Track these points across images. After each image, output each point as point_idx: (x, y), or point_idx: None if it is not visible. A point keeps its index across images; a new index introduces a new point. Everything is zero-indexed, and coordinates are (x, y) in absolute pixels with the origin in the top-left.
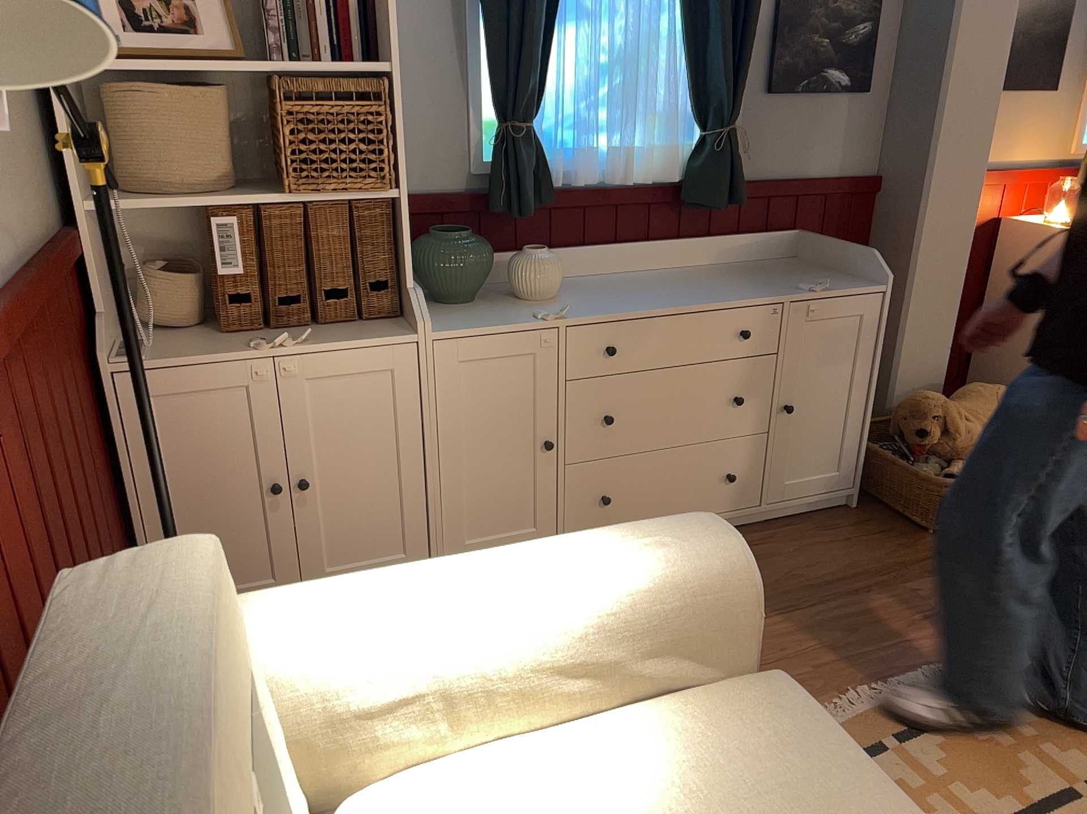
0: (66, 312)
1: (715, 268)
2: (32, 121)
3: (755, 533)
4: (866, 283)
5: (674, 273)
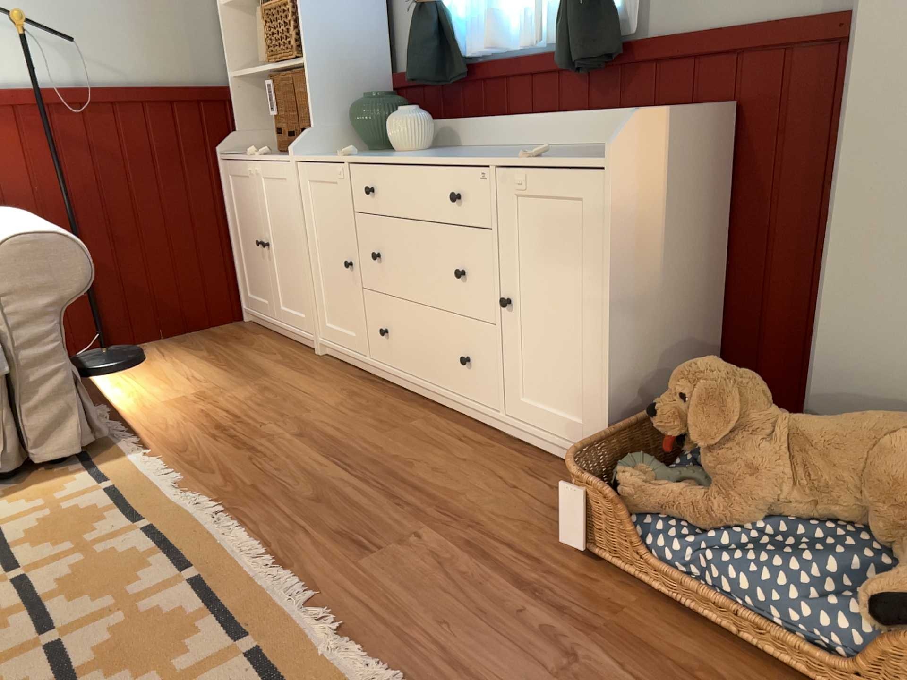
0: (191, 122)
1: (592, 146)
2: (208, 32)
3: (484, 437)
4: (606, 156)
5: (550, 147)
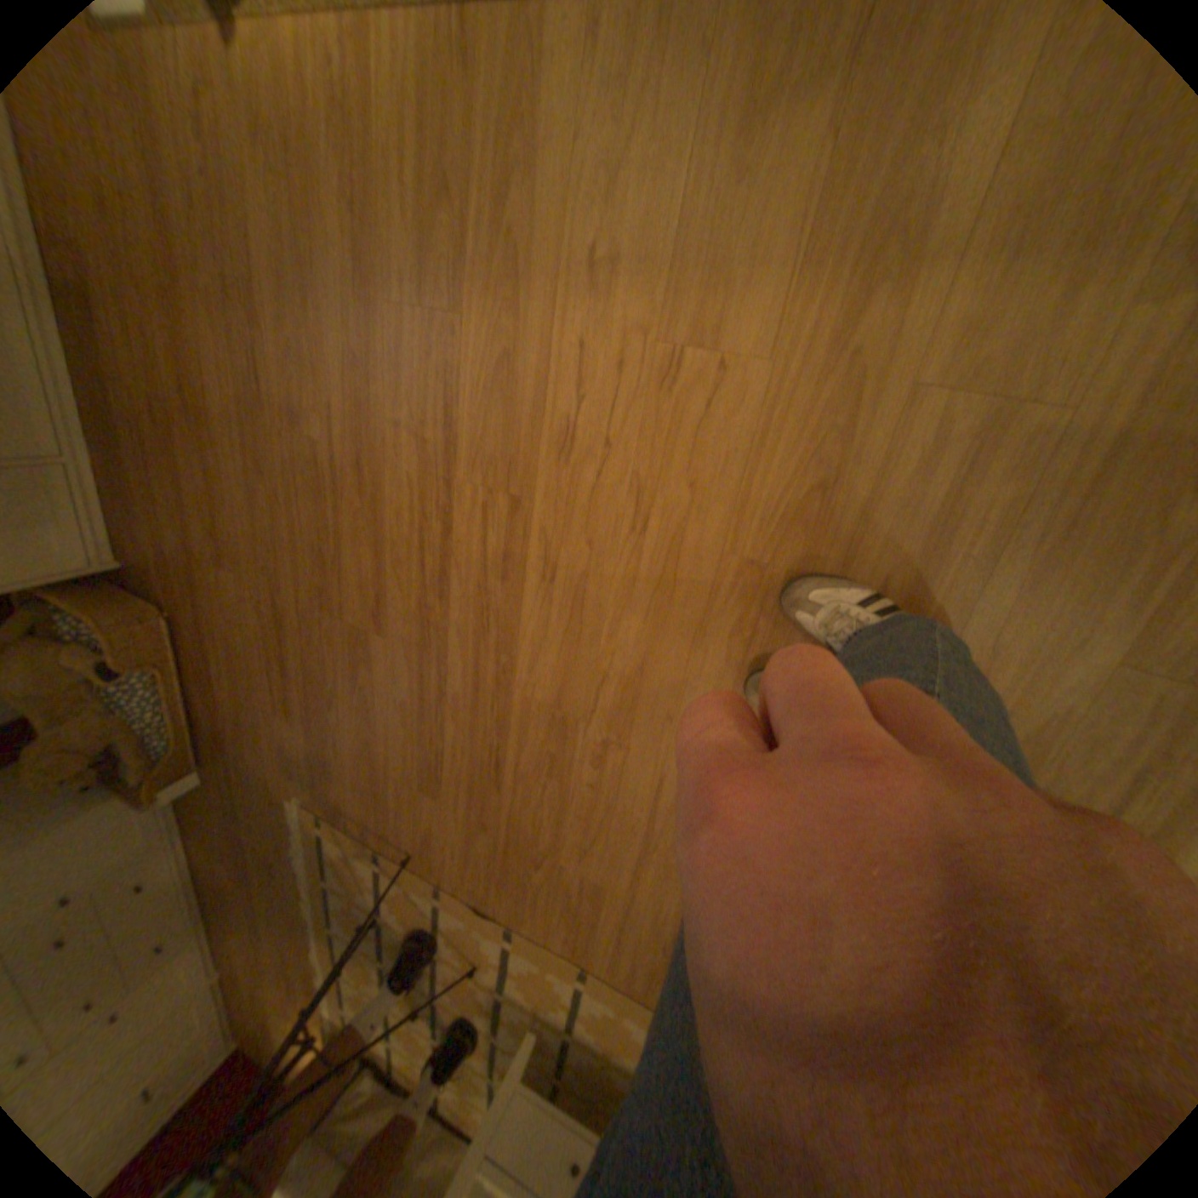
0: None
1: None
2: None
3: (180, 841)
4: None
5: None
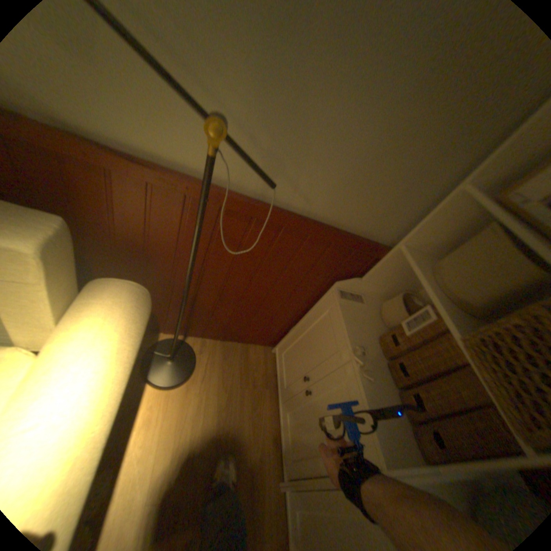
0: (336, 258)
1: None
2: (425, 198)
3: None
4: None
5: None
